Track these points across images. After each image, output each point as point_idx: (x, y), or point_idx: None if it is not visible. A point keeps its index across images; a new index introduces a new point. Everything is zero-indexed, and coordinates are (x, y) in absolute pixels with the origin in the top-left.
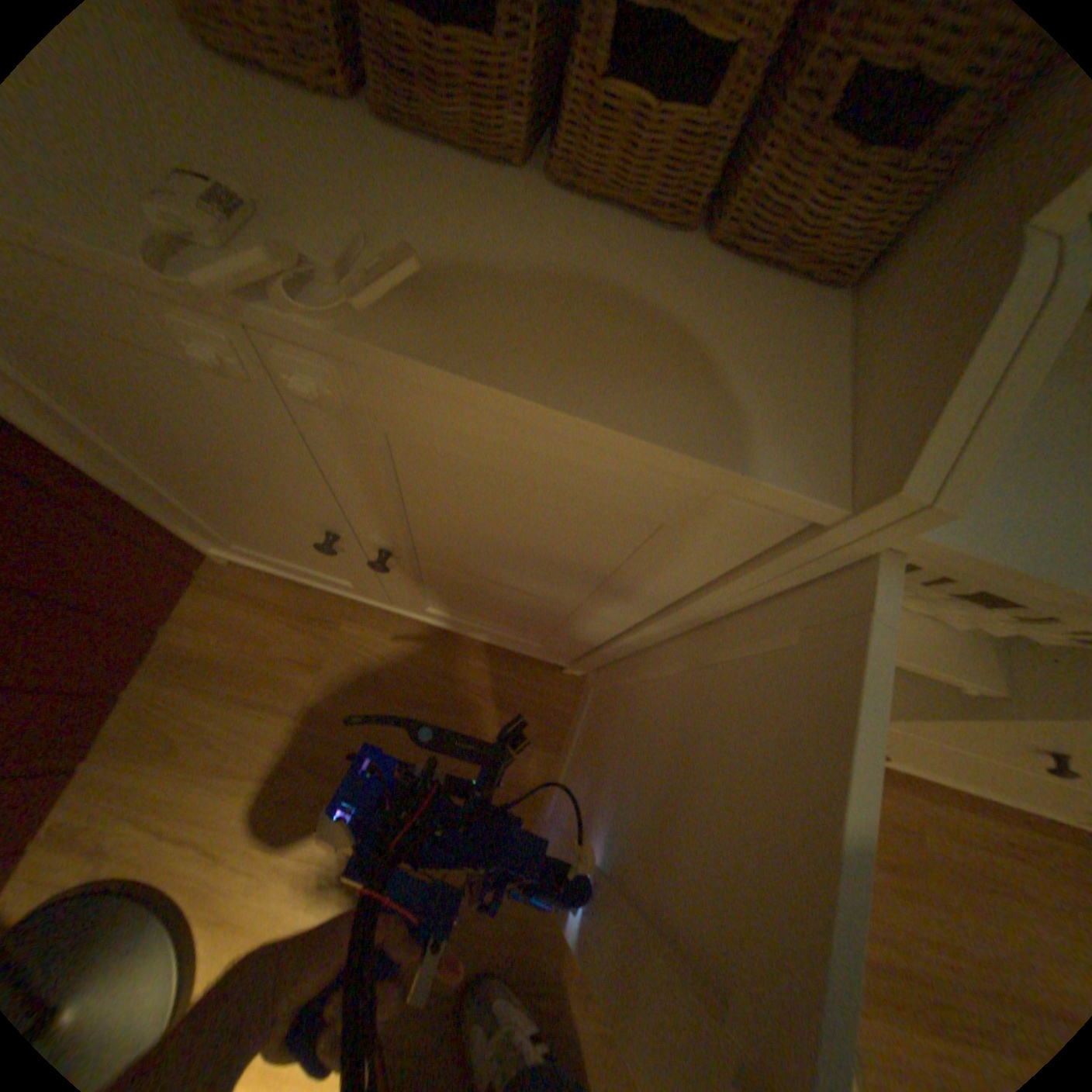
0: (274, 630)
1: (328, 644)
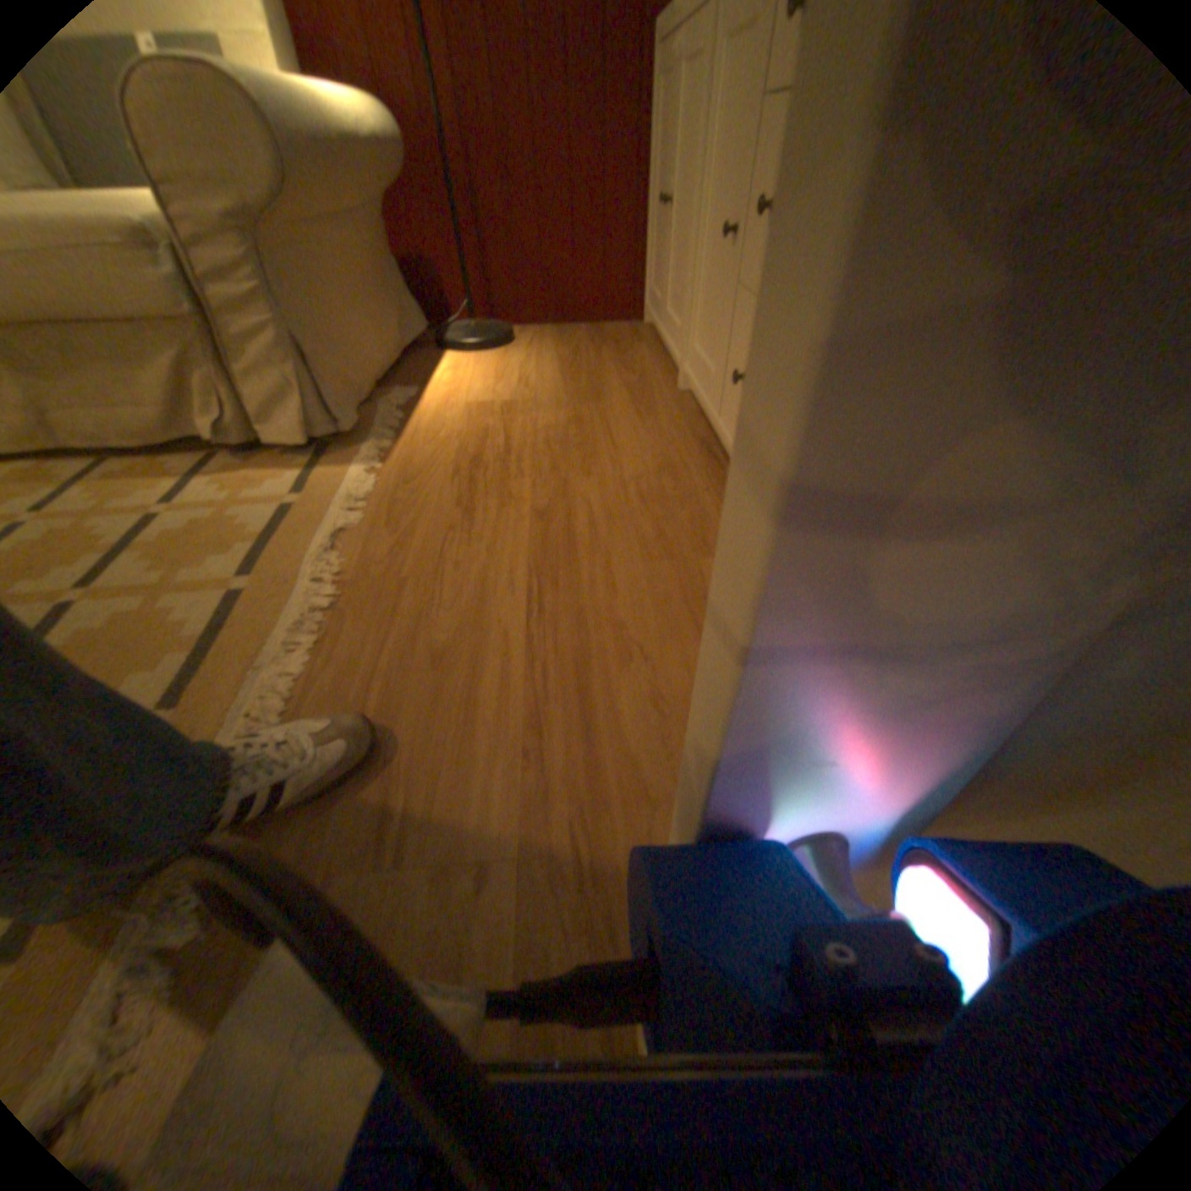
0: (624, 335)
1: (629, 344)
